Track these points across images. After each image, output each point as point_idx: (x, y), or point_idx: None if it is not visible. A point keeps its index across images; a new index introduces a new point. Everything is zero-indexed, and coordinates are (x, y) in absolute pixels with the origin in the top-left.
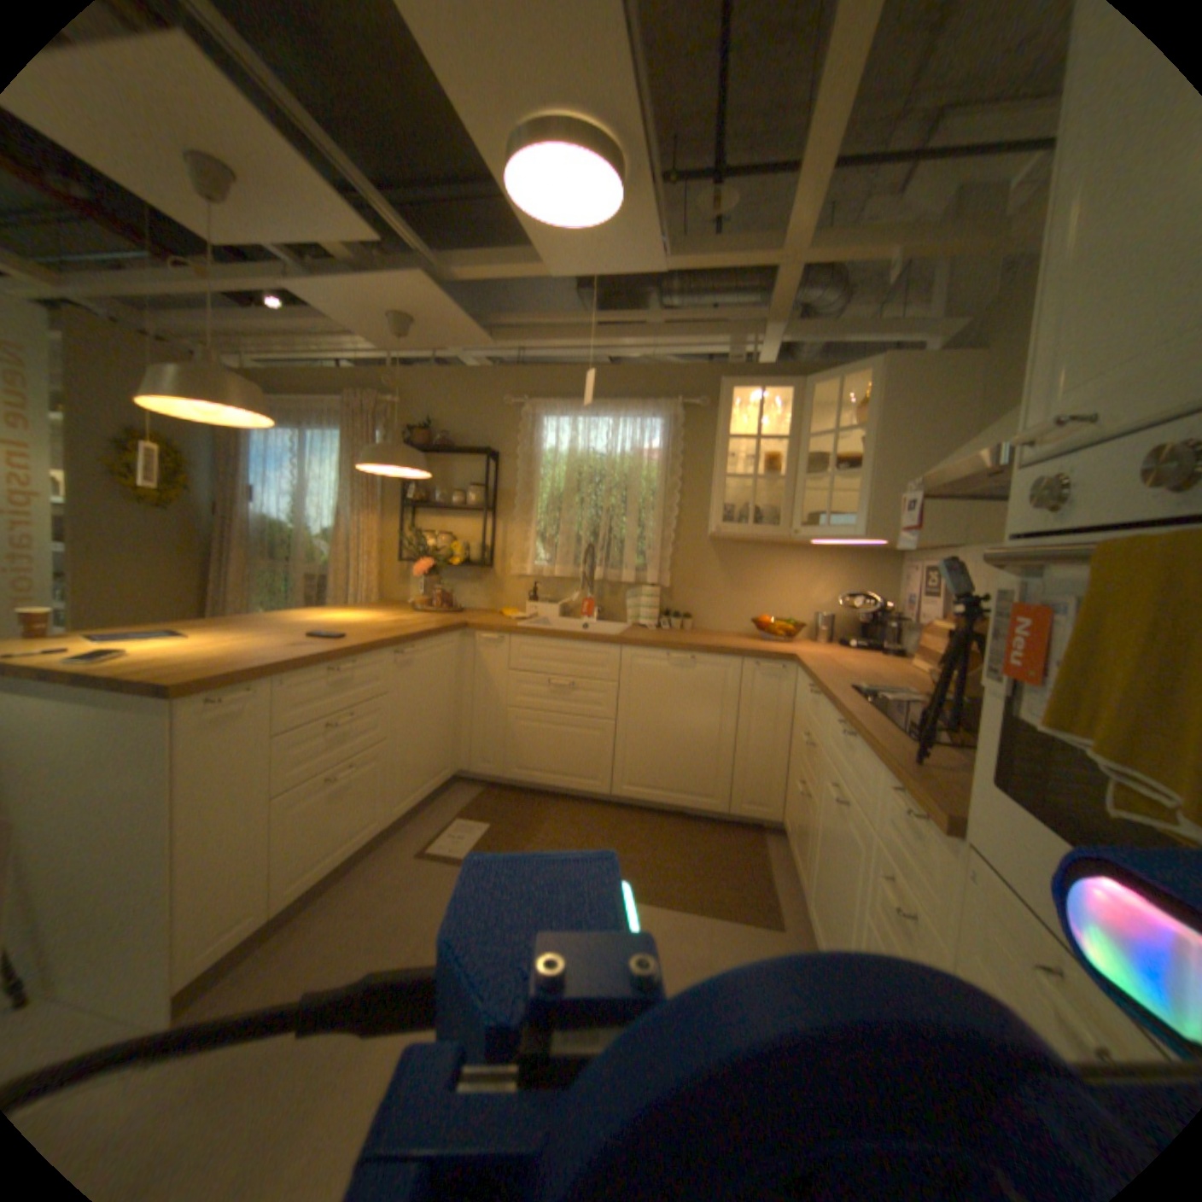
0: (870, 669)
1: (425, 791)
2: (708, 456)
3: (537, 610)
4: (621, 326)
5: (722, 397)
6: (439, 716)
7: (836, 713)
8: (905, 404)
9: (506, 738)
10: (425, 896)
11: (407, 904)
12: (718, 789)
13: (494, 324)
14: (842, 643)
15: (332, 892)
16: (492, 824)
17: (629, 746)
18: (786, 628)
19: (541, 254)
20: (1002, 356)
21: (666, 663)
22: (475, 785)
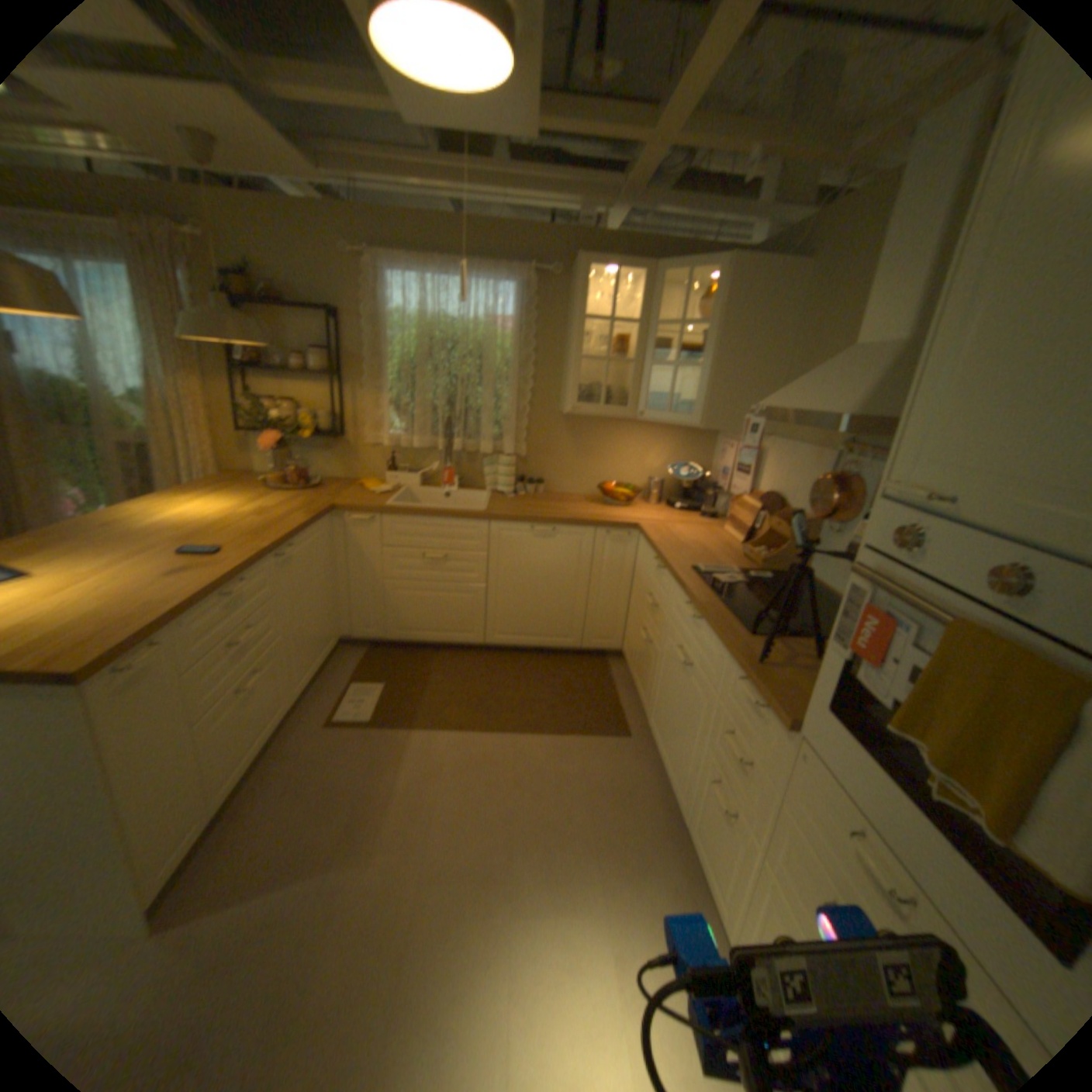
0: (698, 538)
1: (319, 664)
2: (560, 326)
3: (398, 479)
4: (470, 168)
5: (575, 264)
6: (322, 597)
7: (682, 592)
8: (744, 305)
9: (387, 605)
10: (347, 761)
11: (333, 772)
12: (574, 630)
13: (320, 150)
14: (670, 504)
15: (257, 773)
16: (387, 682)
17: (500, 604)
18: (627, 495)
19: (396, 98)
20: (827, 270)
21: (532, 534)
22: (359, 645)
